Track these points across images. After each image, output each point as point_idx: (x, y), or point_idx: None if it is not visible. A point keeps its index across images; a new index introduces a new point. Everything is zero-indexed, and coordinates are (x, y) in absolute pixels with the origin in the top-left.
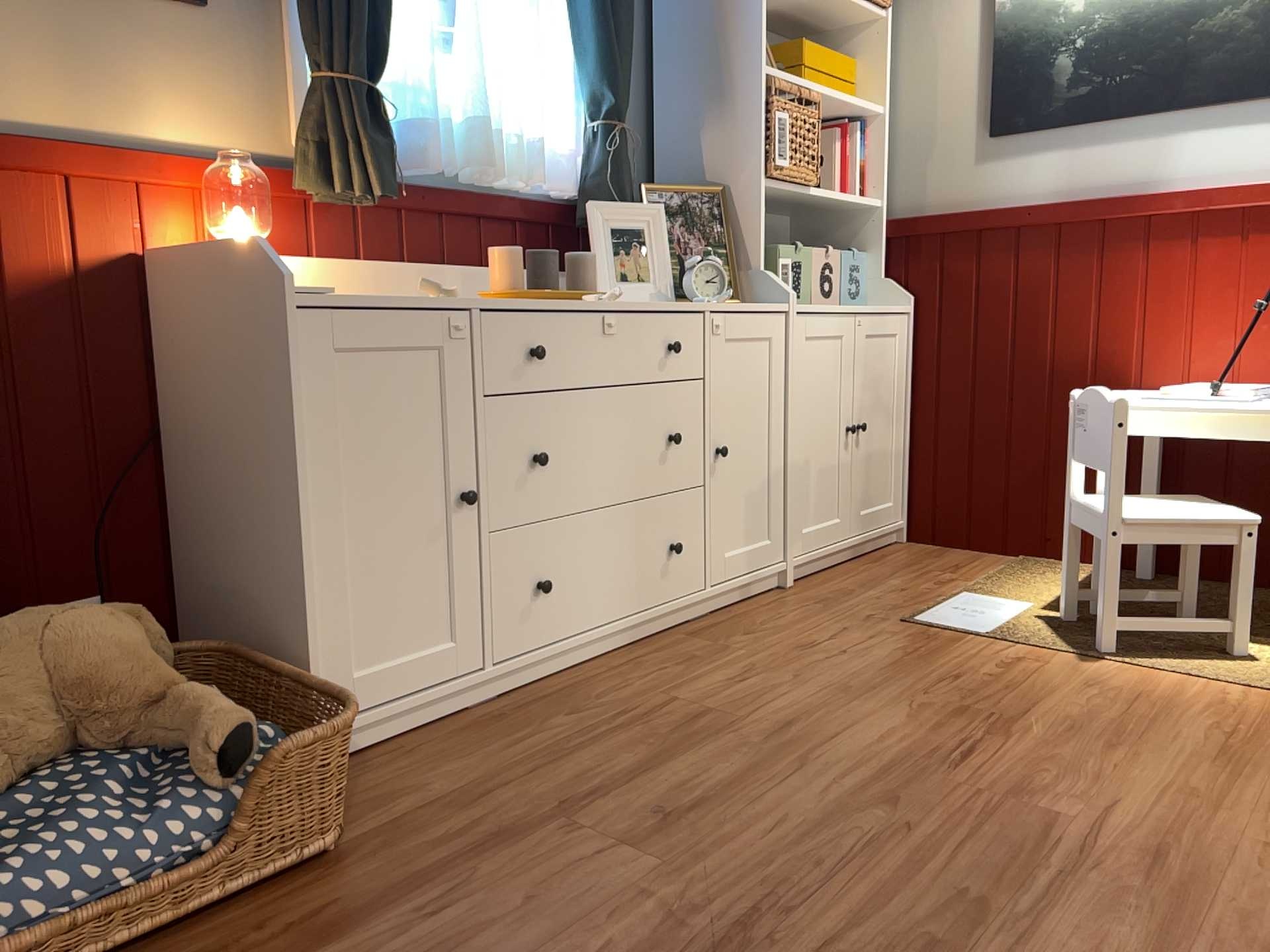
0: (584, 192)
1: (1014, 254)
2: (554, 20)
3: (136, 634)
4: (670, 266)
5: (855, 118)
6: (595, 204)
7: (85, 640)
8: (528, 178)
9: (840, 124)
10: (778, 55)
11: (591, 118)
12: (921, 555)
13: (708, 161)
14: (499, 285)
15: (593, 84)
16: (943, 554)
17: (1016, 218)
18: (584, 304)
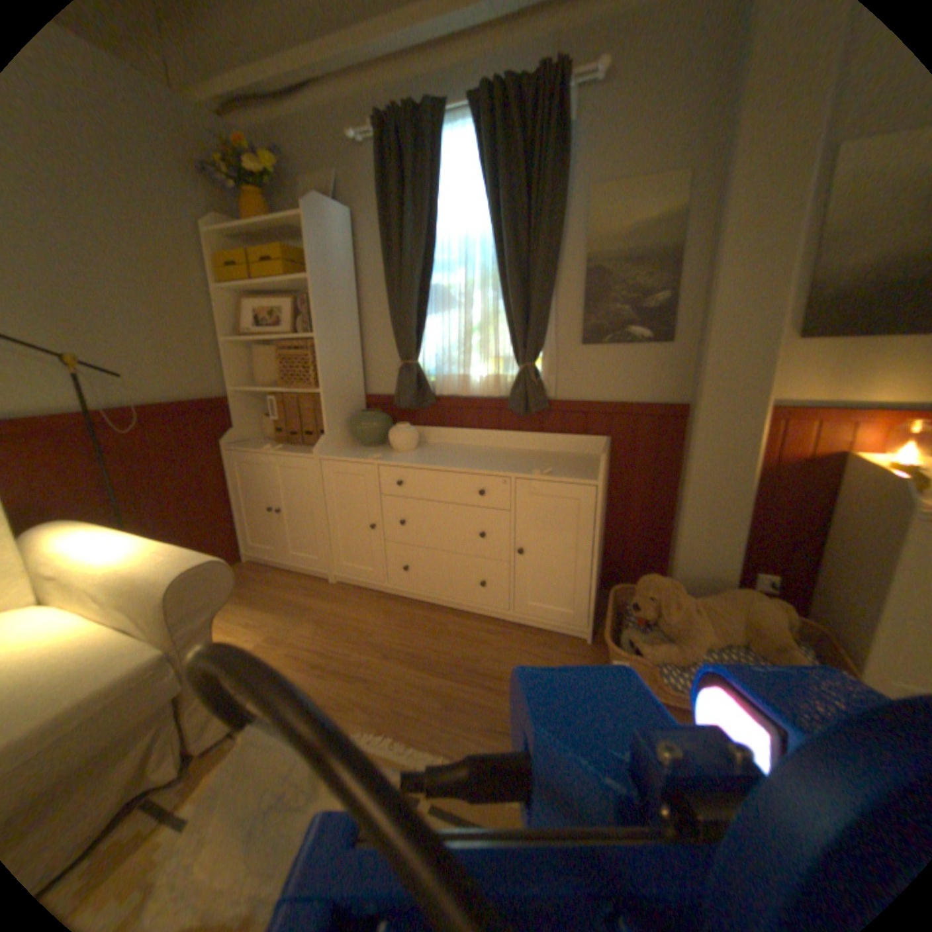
0: None
1: None
2: None
3: (785, 620)
4: None
5: None
6: None
7: (764, 616)
8: None
9: None
10: None
11: None
12: None
13: None
14: None
15: None
16: None
17: None
18: None
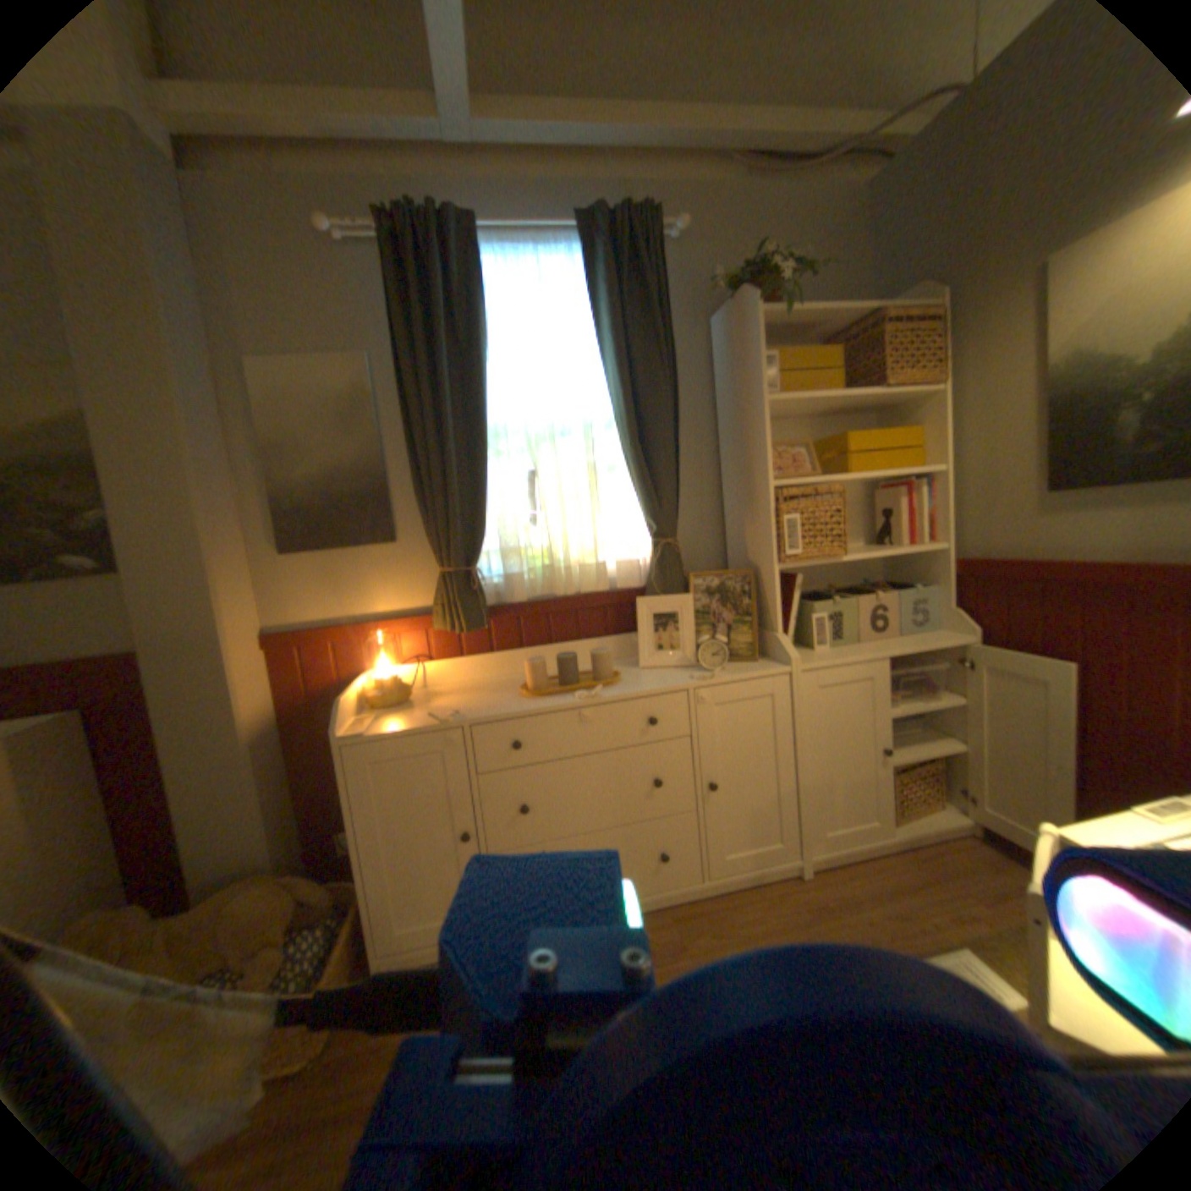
0: (648, 583)
1: (1081, 606)
2: (622, 477)
3: (273, 906)
4: (693, 639)
5: (925, 472)
6: (651, 593)
7: (241, 912)
8: (595, 587)
9: (914, 476)
10: (832, 443)
11: (649, 535)
12: (981, 866)
13: (749, 546)
14: (530, 682)
15: (644, 516)
16: (1008, 871)
17: (1079, 572)
18: (567, 703)
